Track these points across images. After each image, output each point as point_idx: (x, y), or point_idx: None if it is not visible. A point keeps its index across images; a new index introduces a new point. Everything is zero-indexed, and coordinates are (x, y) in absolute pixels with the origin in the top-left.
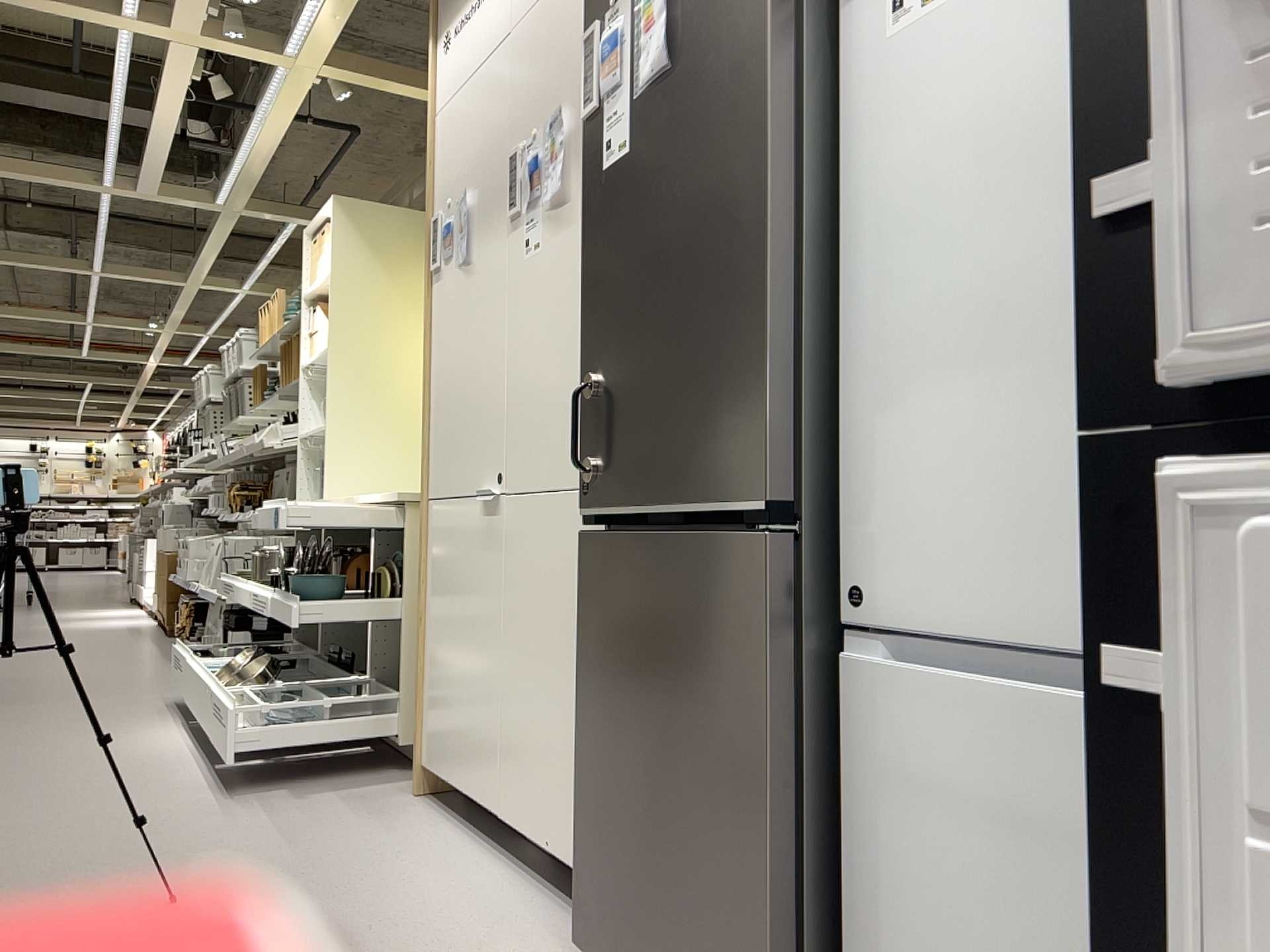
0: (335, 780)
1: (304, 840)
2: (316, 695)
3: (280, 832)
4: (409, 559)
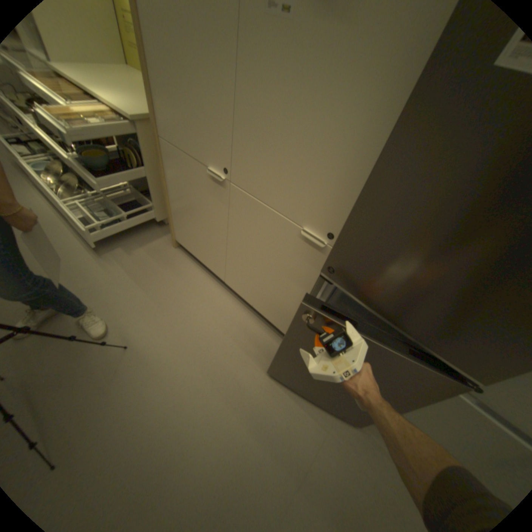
0: (137, 237)
1: (150, 287)
2: (115, 206)
3: (137, 283)
4: (144, 149)
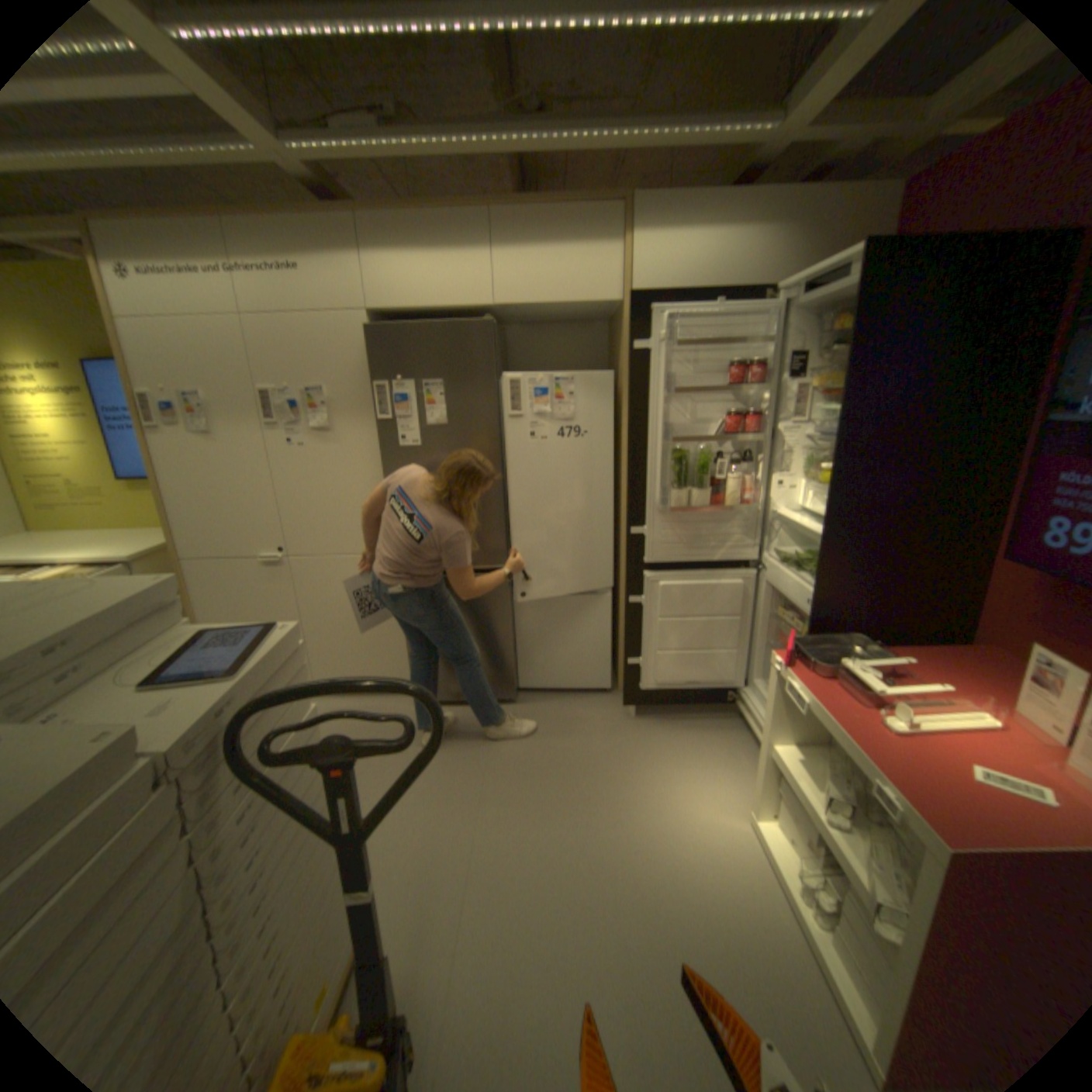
0: None
1: None
2: None
3: None
4: None
